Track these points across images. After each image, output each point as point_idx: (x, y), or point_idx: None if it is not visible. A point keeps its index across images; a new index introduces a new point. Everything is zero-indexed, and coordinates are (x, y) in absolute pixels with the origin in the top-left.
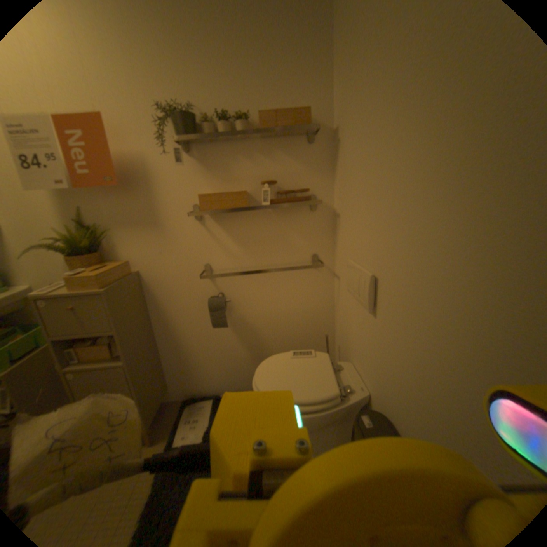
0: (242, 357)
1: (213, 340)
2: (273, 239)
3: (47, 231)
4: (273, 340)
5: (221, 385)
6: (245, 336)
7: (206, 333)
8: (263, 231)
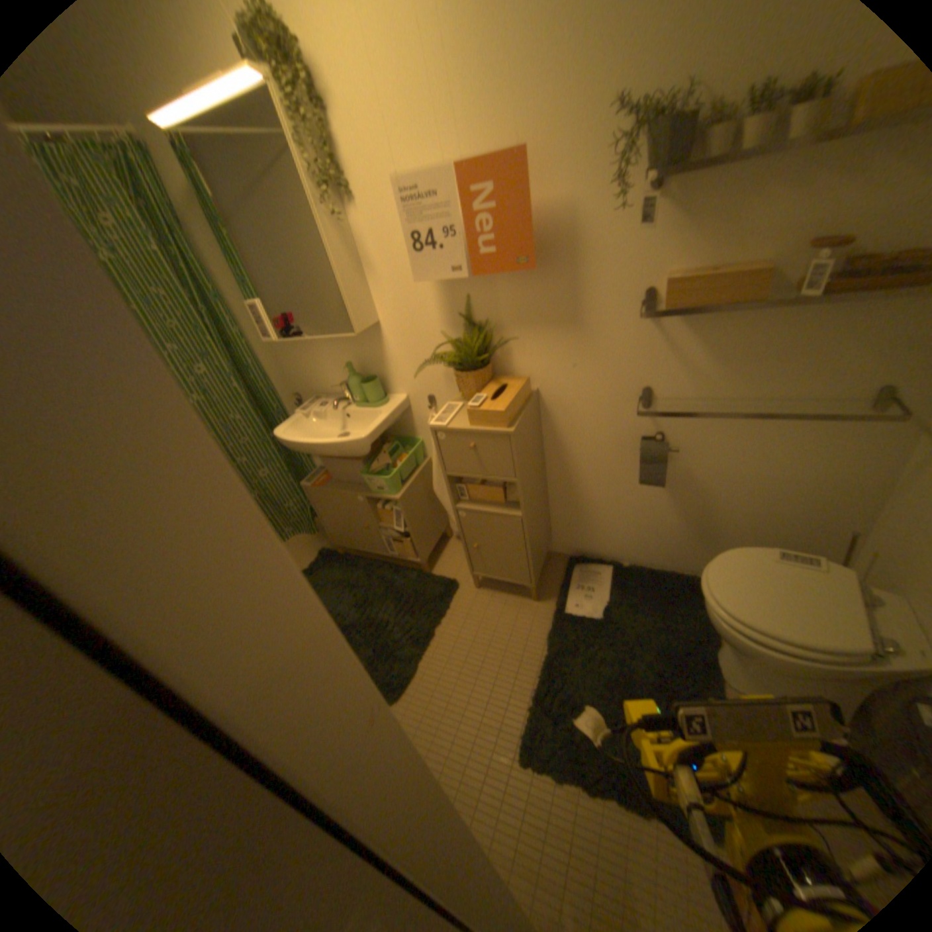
0: (669, 526)
1: (629, 495)
2: (795, 354)
3: (429, 329)
4: (733, 515)
5: (626, 552)
6: (683, 501)
7: (620, 485)
8: (777, 338)
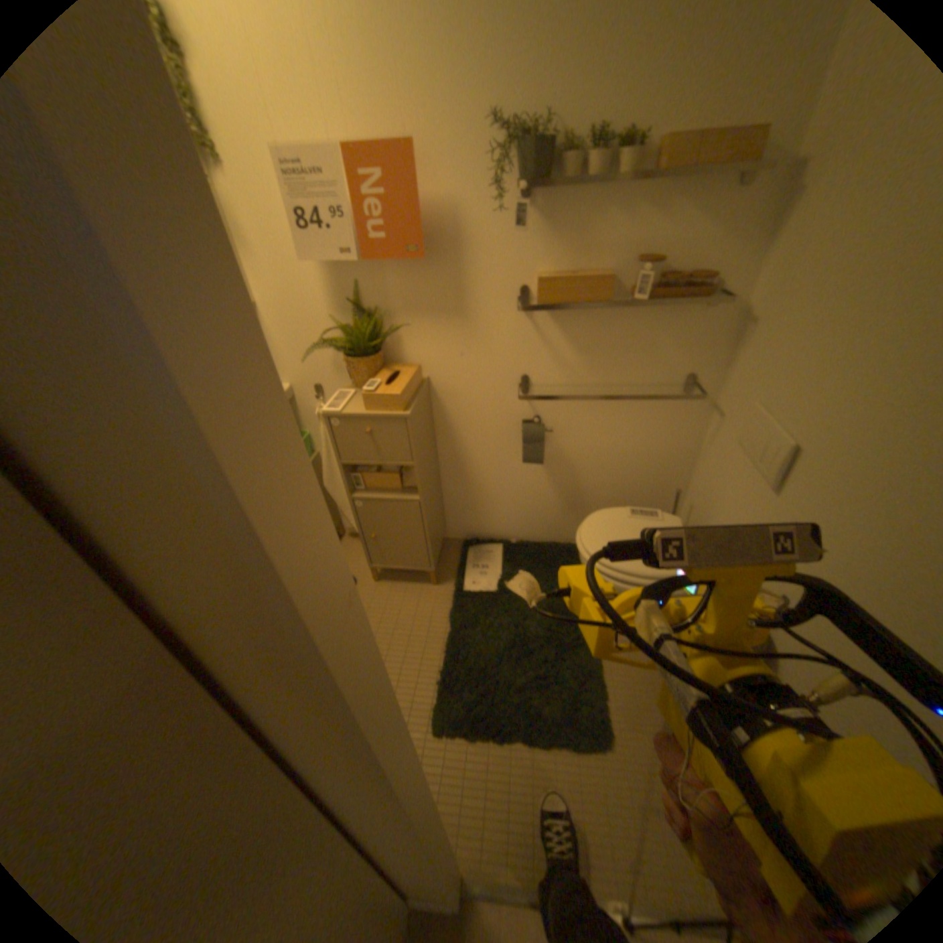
0: (546, 501)
1: (512, 475)
2: (631, 348)
3: (314, 313)
4: (594, 486)
5: (512, 529)
6: (557, 476)
7: (504, 466)
8: (619, 334)
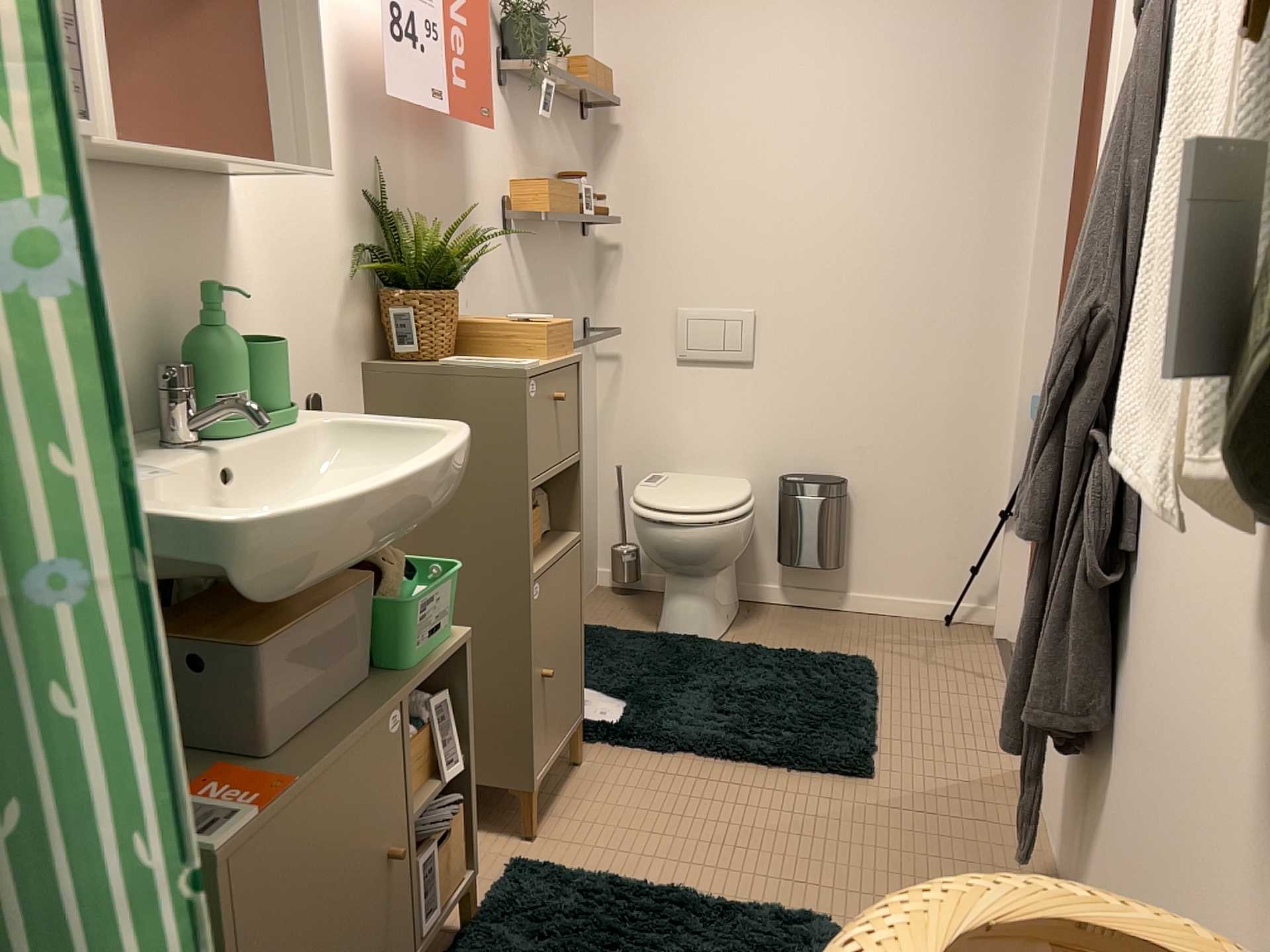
0: None
1: None
2: (560, 287)
3: (325, 220)
4: None
5: None
6: None
7: None
8: (554, 270)
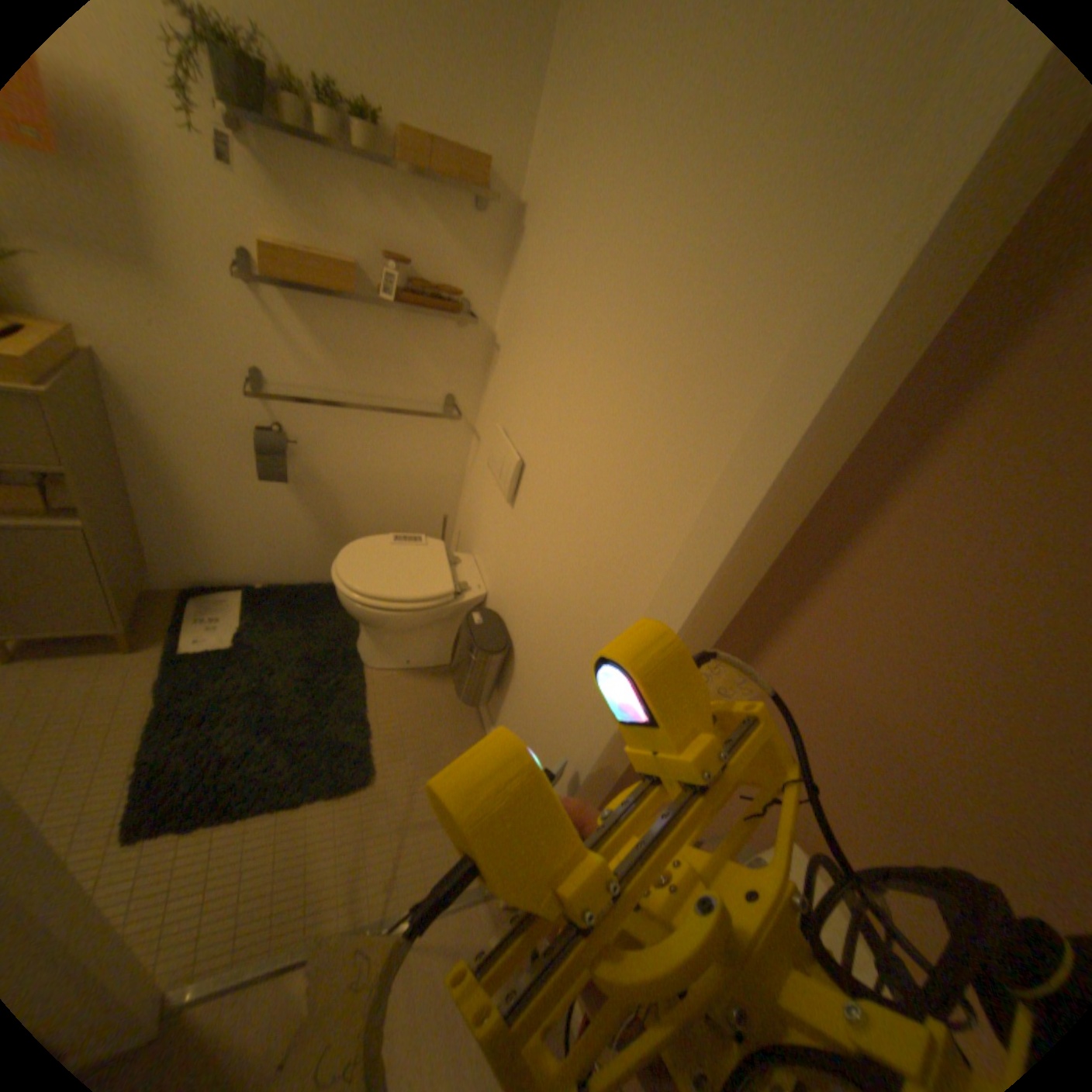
0: (301, 533)
1: (251, 500)
2: (387, 356)
3: None
4: (360, 514)
5: (258, 571)
6: (313, 502)
7: (238, 488)
8: (372, 338)
